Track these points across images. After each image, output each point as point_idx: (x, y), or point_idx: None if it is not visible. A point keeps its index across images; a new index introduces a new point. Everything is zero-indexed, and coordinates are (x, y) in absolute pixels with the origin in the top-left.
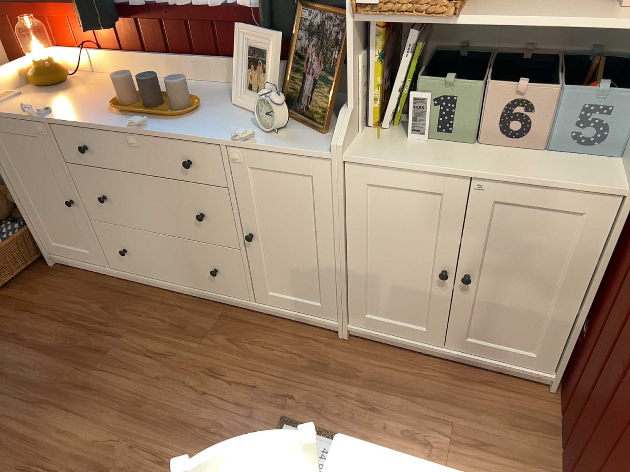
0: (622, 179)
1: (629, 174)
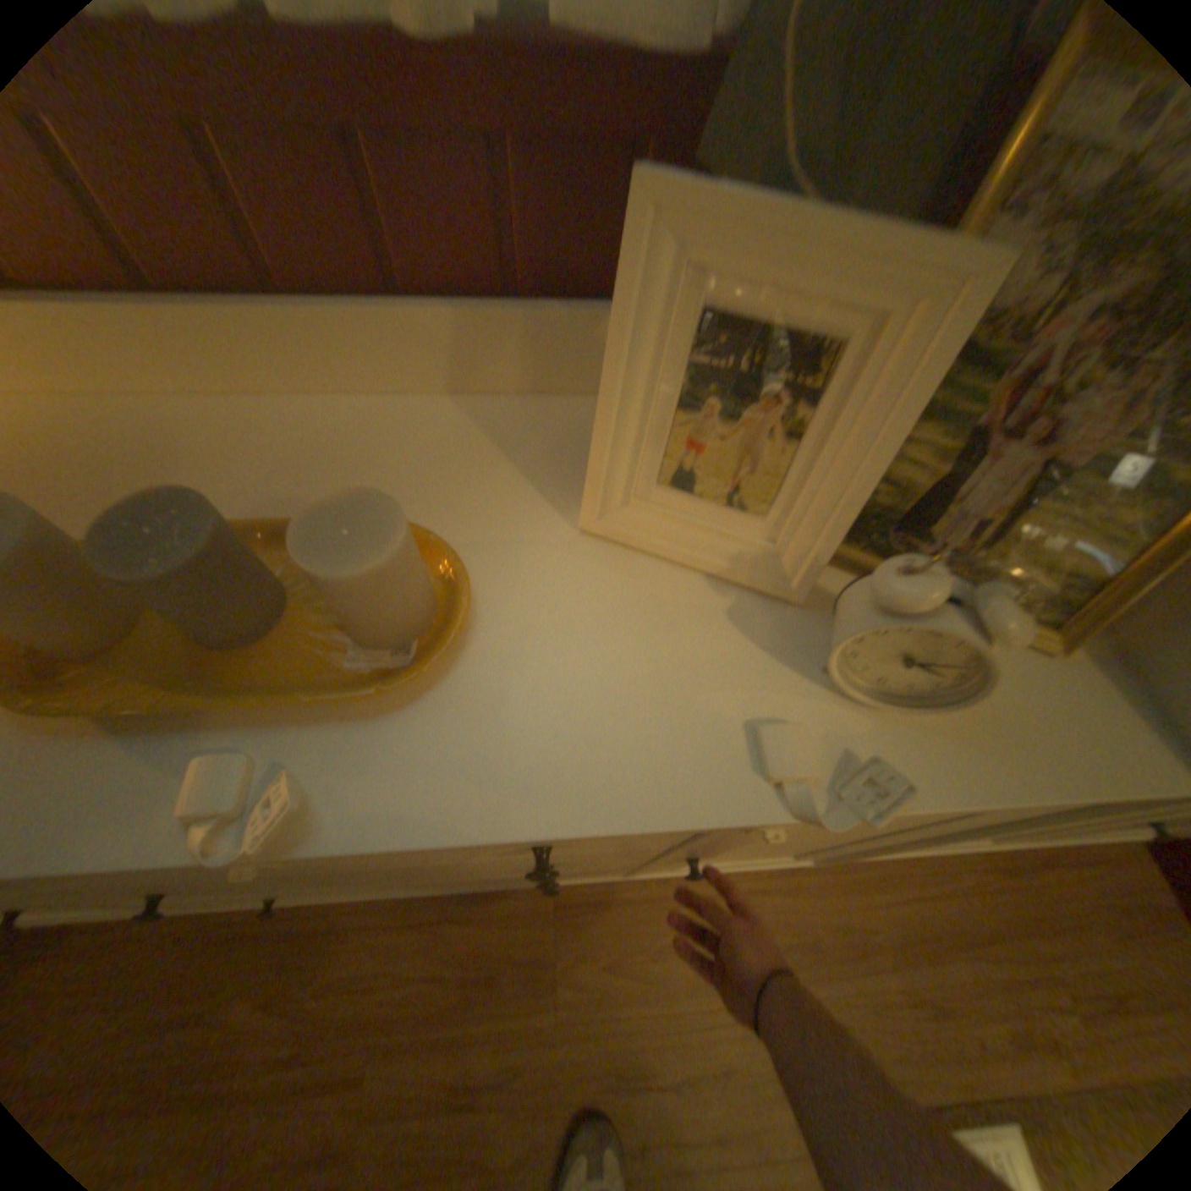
0: None
1: None
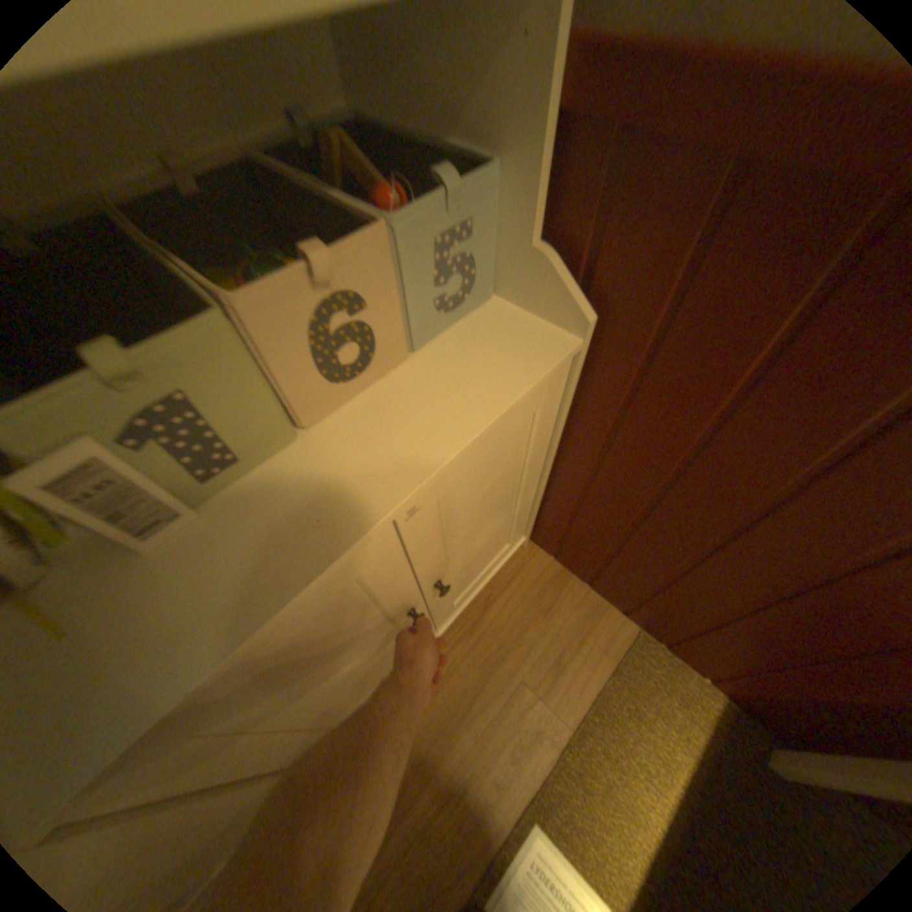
0: (554, 332)
1: (552, 319)
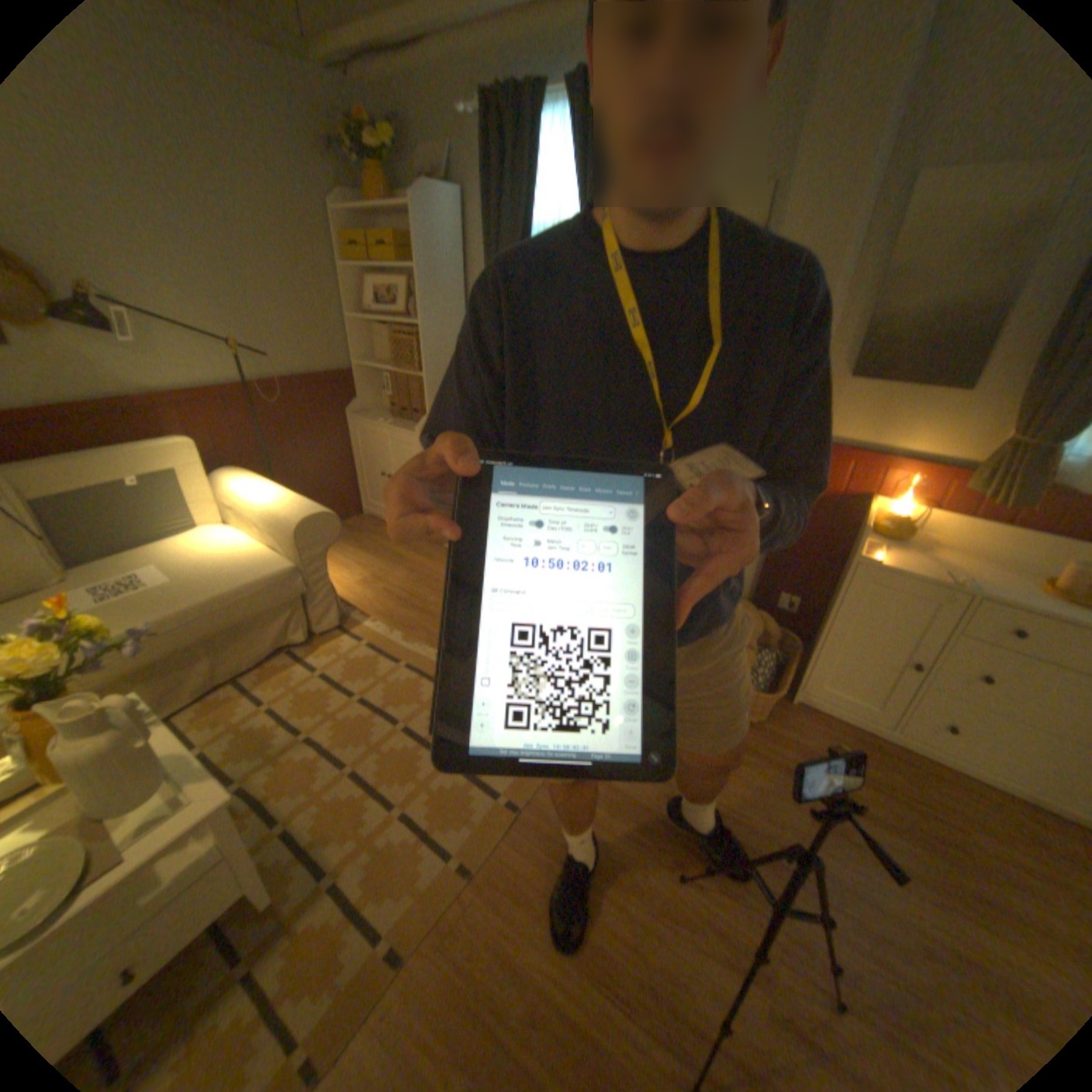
0: None
1: None
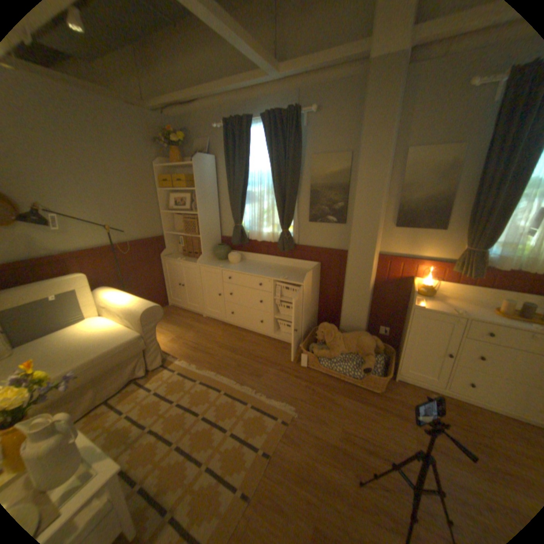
0: None
1: None
